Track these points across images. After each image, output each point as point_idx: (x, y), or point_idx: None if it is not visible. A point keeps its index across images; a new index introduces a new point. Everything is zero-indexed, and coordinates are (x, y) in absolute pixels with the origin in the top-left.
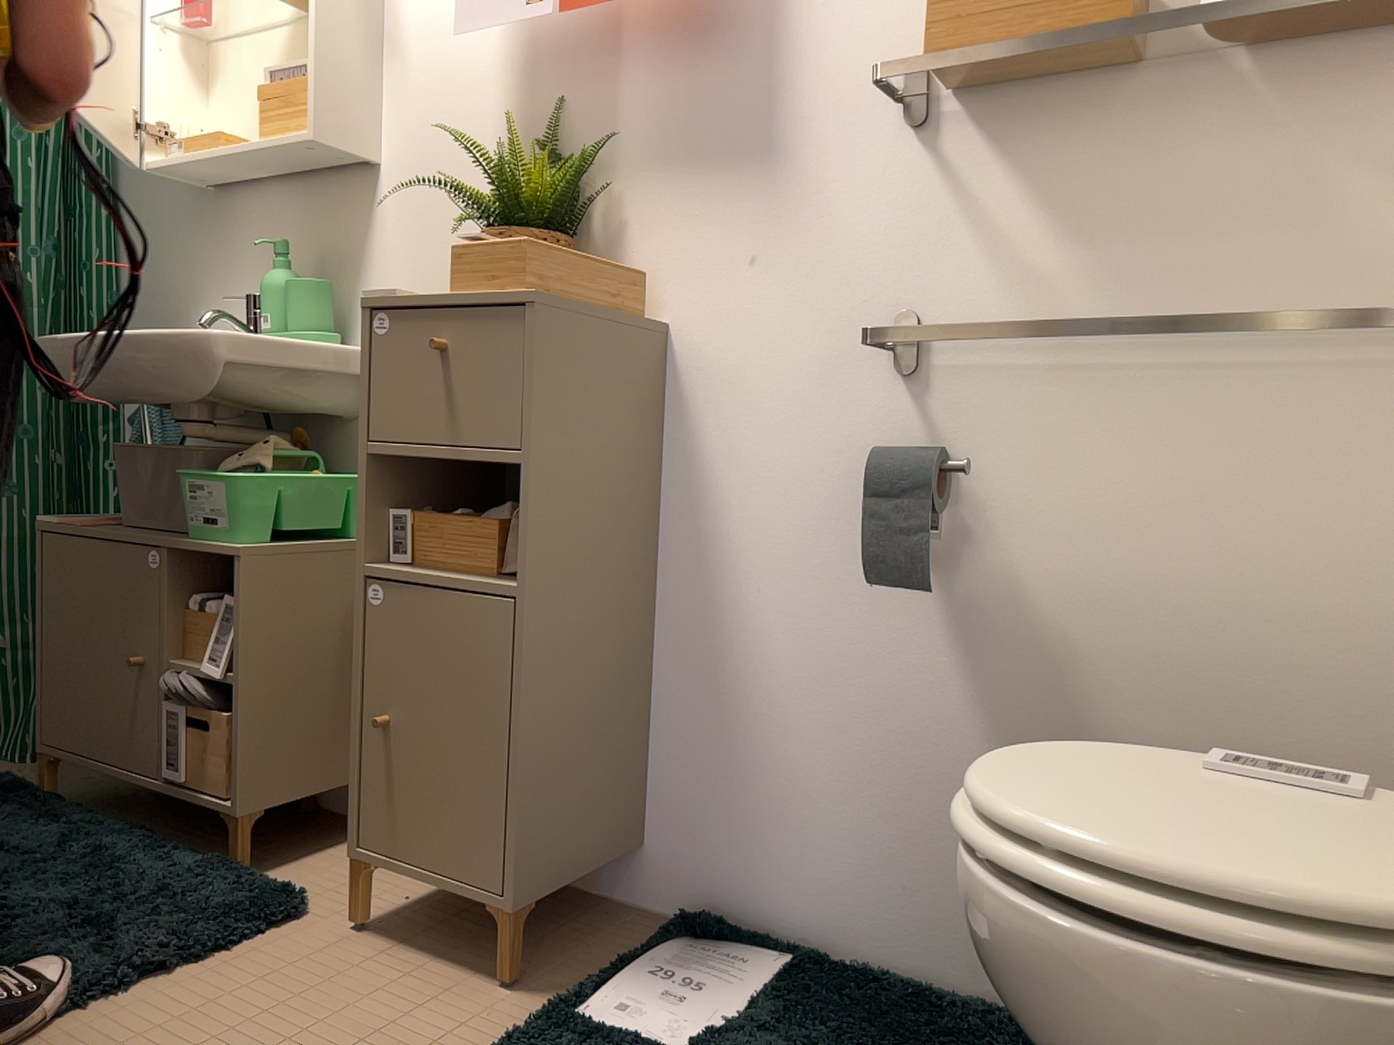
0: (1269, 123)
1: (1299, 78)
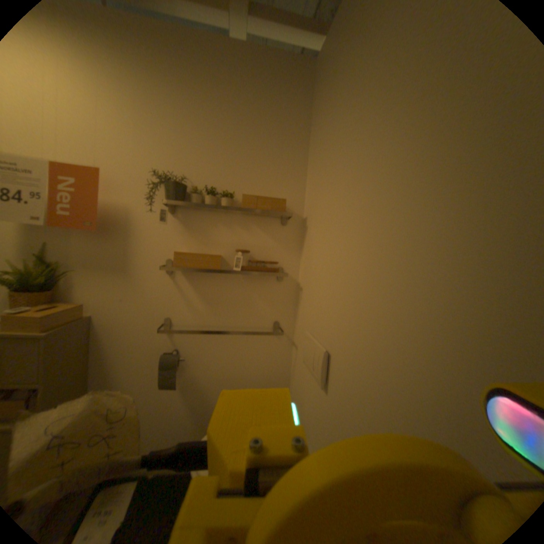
0: (247, 285)
1: (252, 277)
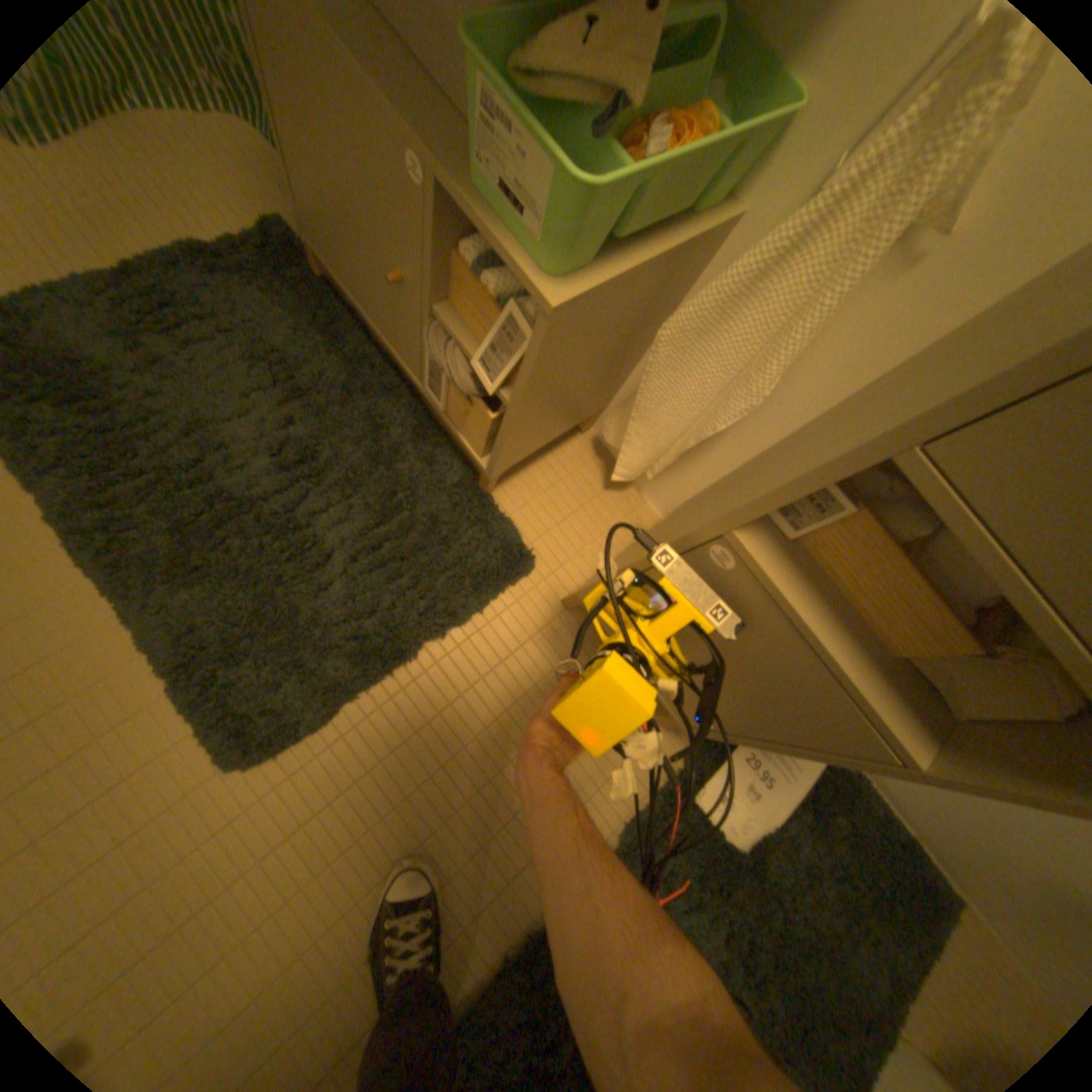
0: None
1: None
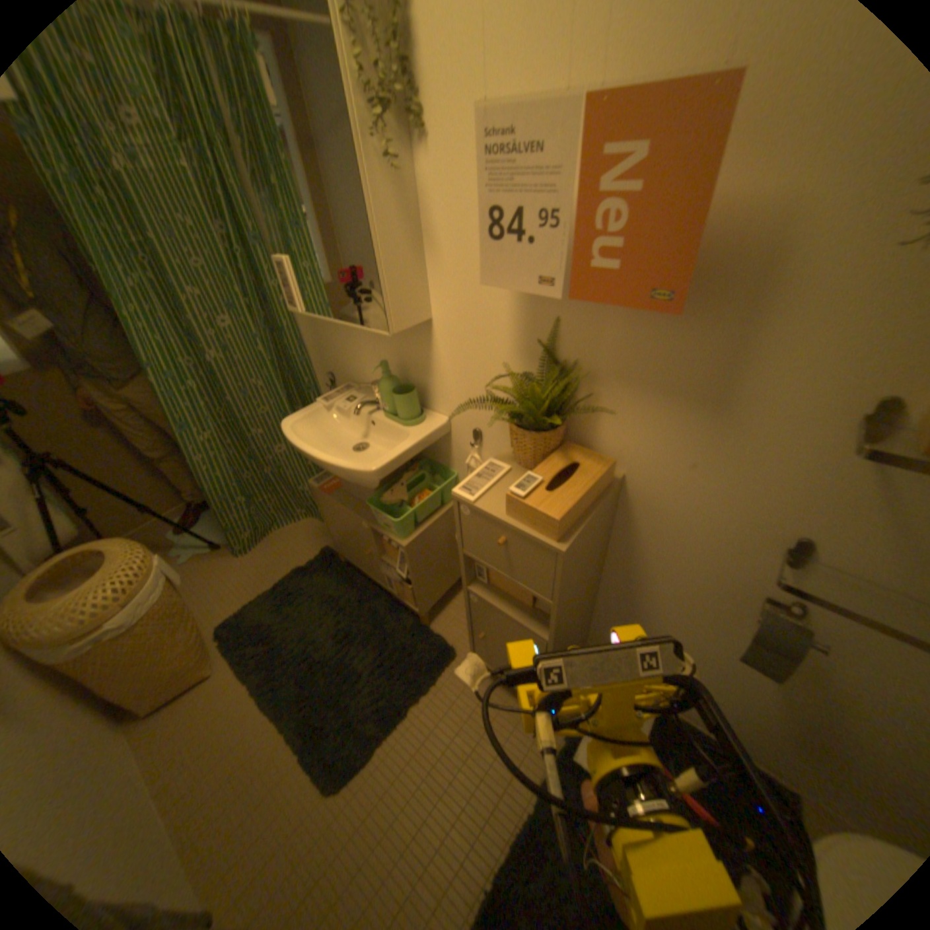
0: None
1: None
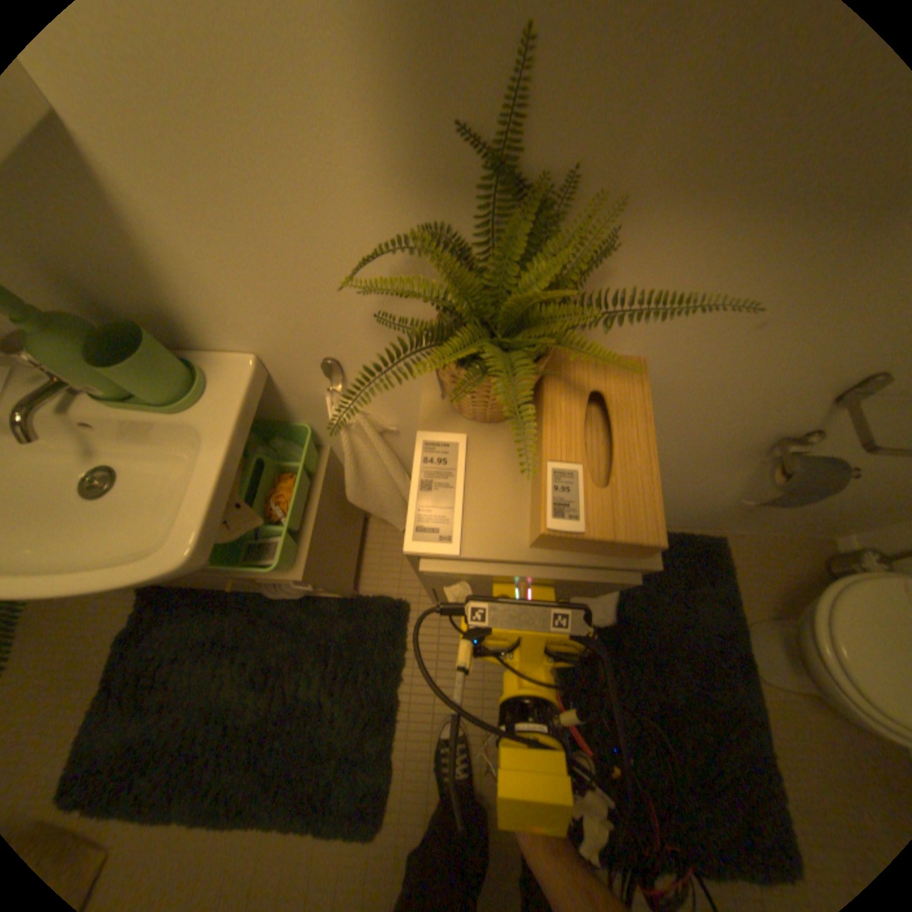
0: None
1: None
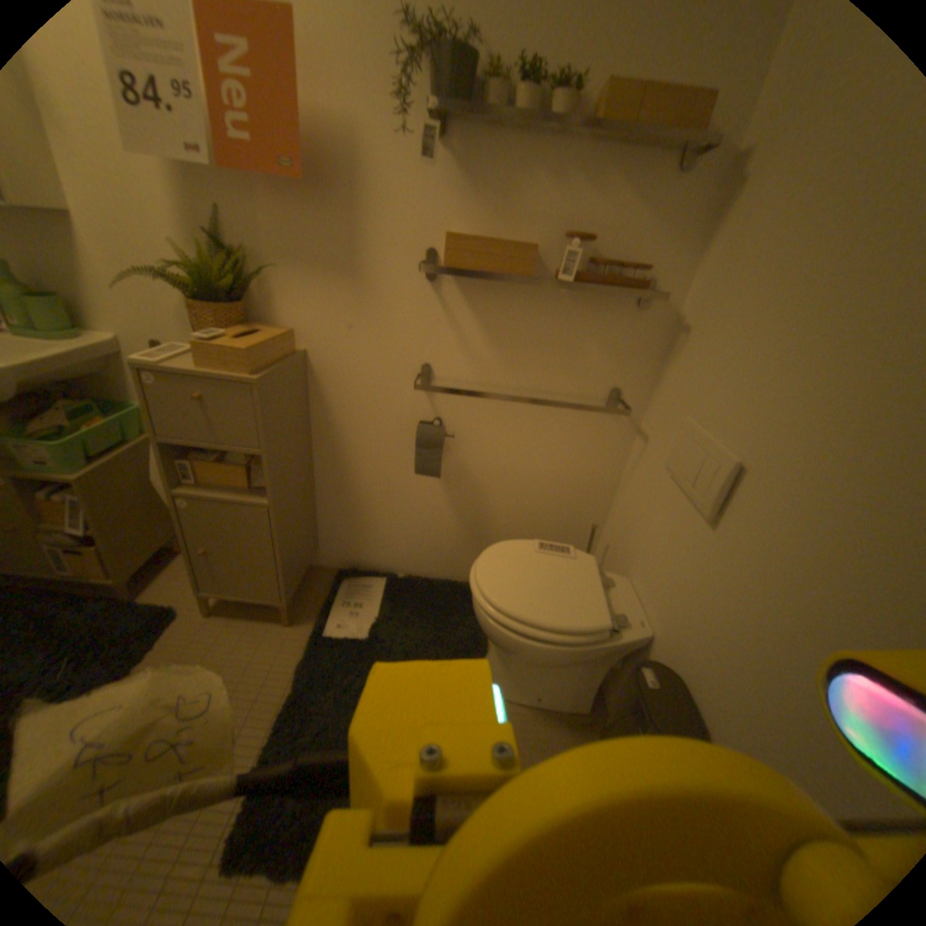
0: (576, 314)
1: (589, 298)
